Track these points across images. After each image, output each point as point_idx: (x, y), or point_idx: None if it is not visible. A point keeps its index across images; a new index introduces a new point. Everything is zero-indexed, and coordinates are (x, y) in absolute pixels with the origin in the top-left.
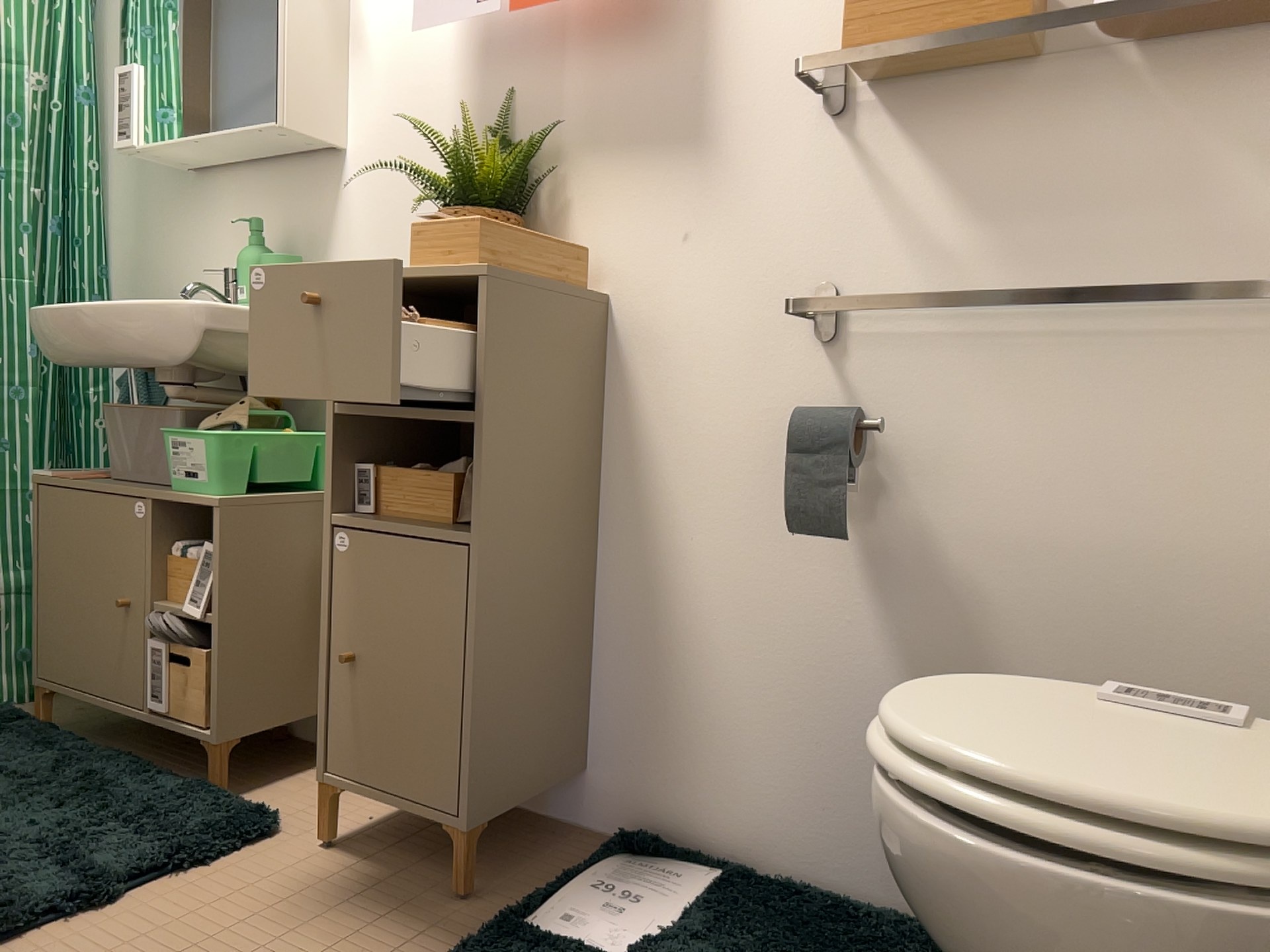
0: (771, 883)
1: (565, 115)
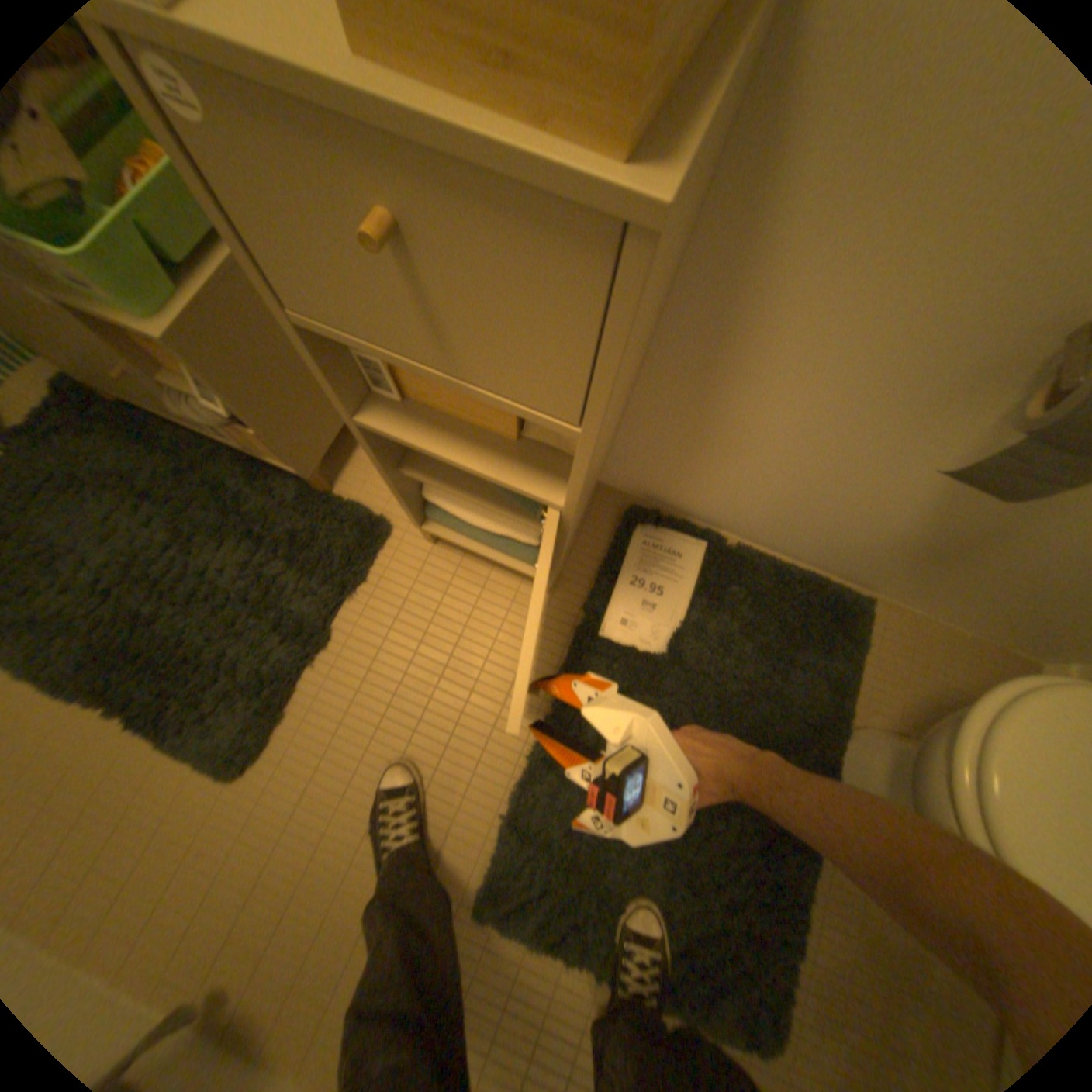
0: (742, 555)
1: None
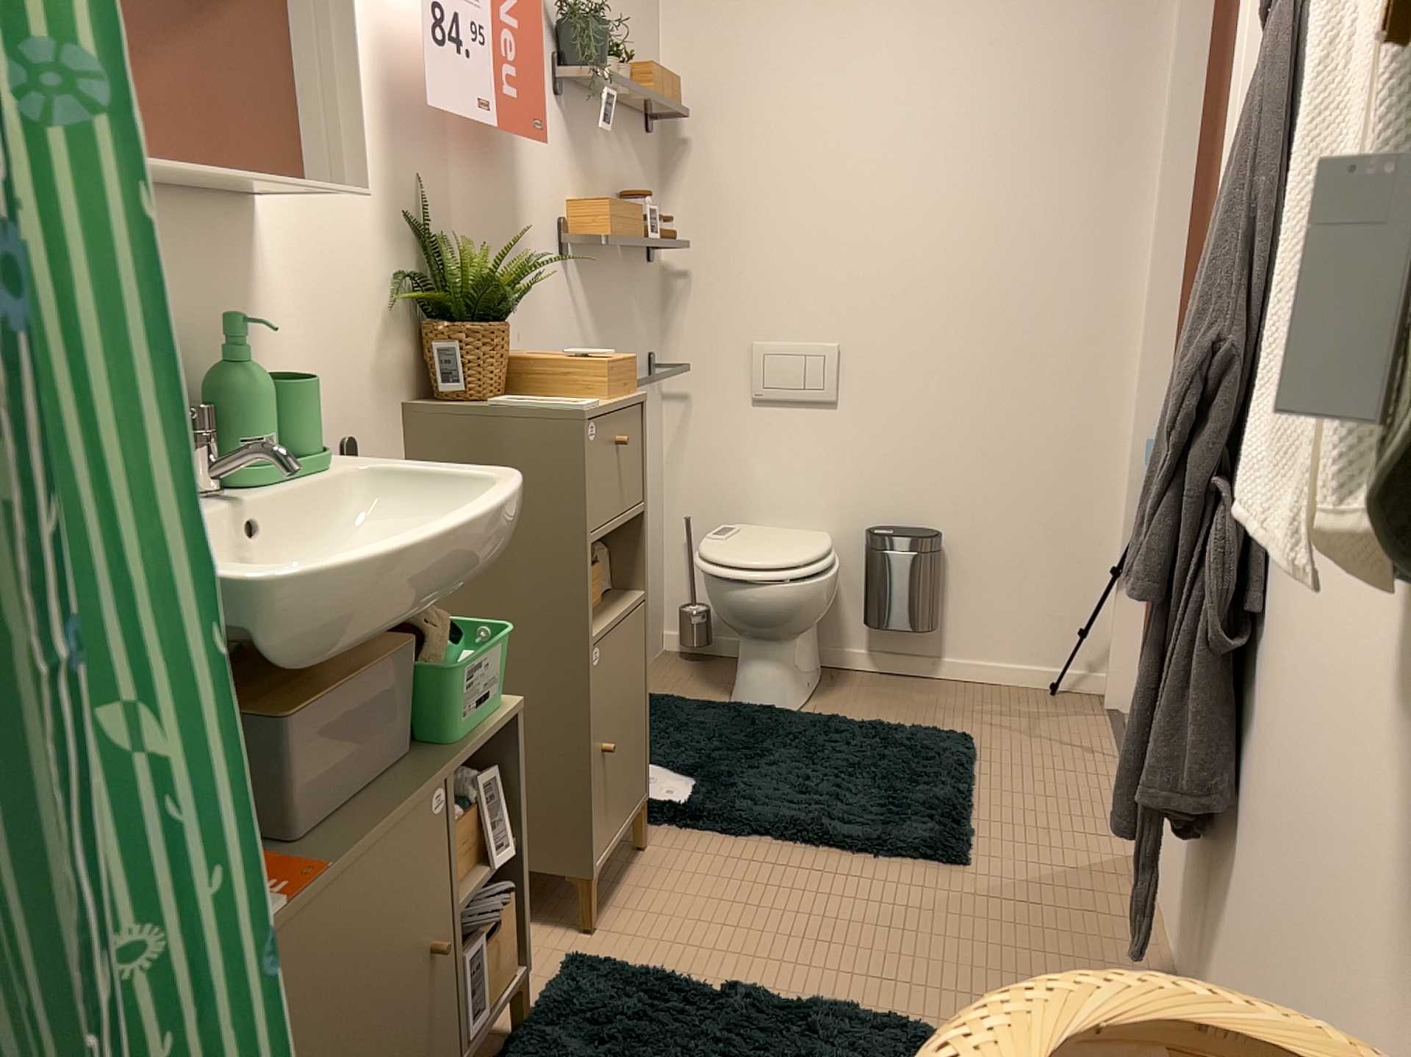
0: None
1: (461, 224)
